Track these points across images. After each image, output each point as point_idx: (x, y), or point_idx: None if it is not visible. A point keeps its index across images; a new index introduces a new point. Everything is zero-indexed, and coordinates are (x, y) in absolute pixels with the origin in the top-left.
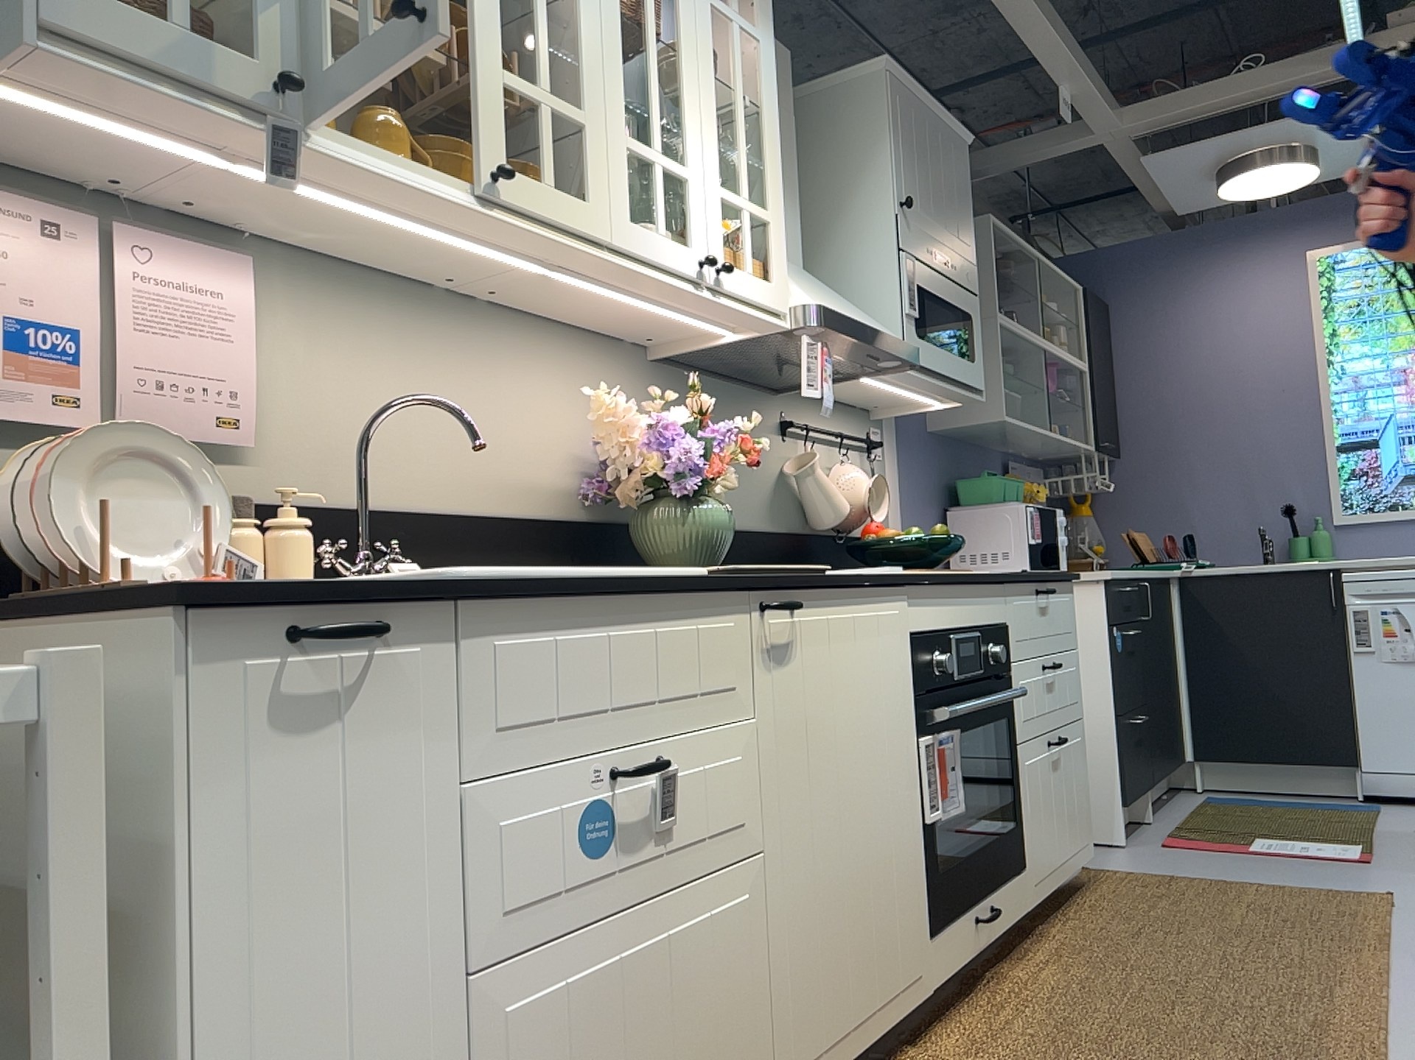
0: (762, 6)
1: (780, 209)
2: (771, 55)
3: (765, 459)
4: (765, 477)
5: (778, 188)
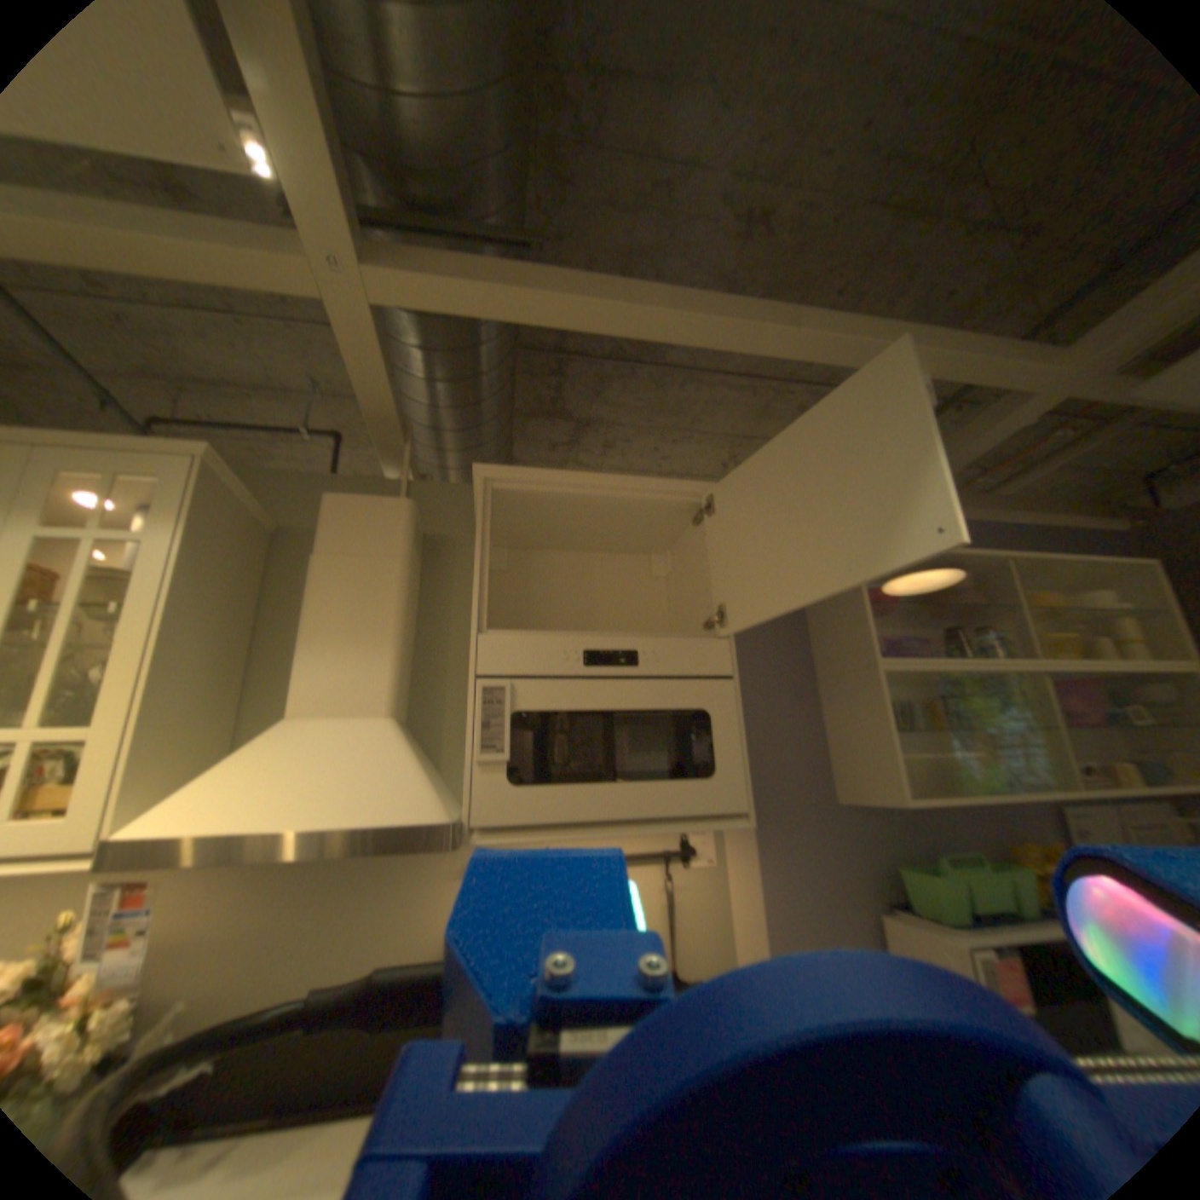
0: (158, 502)
1: (116, 717)
2: (160, 545)
3: (423, 917)
4: (421, 940)
5: (123, 690)
